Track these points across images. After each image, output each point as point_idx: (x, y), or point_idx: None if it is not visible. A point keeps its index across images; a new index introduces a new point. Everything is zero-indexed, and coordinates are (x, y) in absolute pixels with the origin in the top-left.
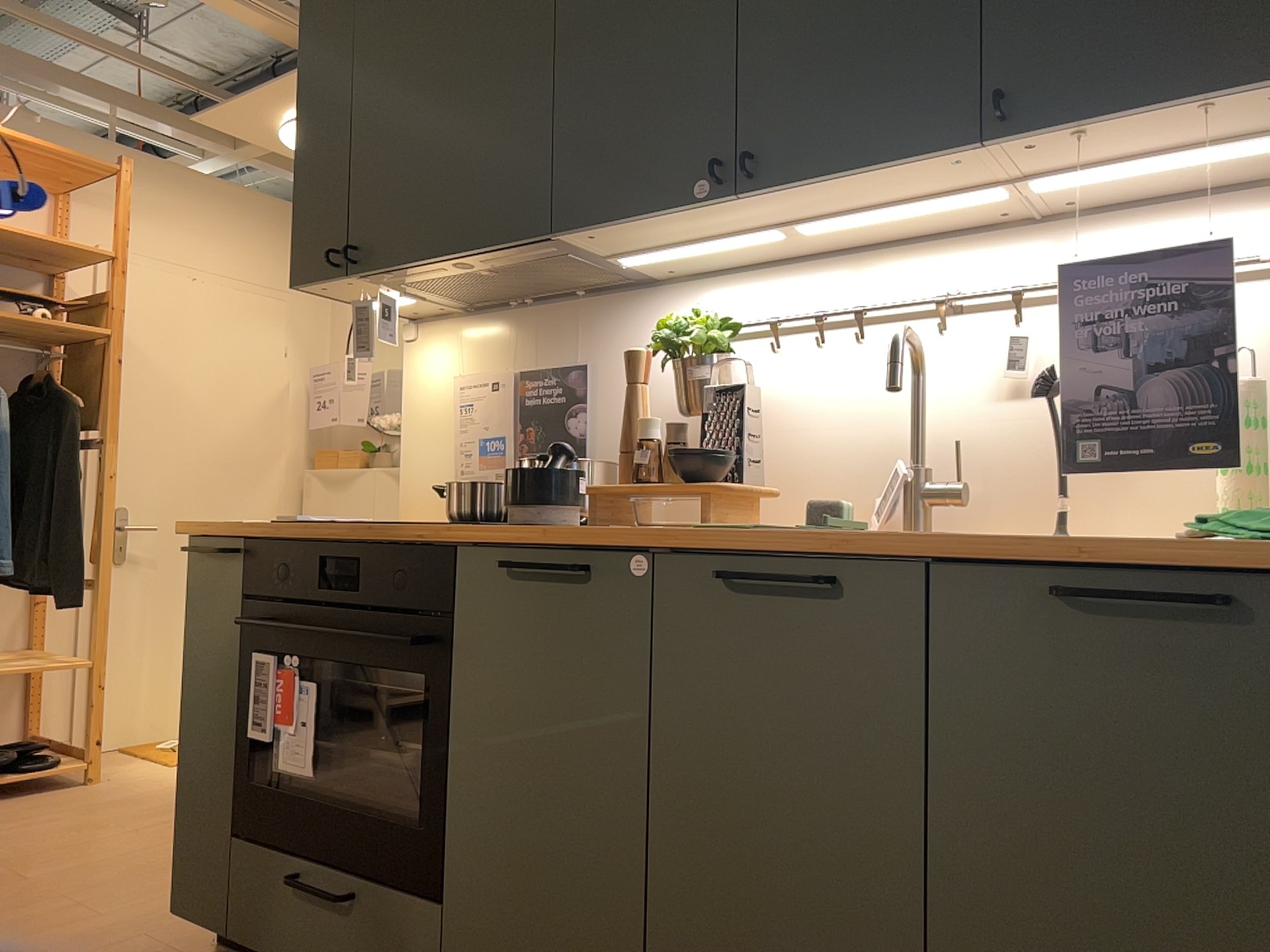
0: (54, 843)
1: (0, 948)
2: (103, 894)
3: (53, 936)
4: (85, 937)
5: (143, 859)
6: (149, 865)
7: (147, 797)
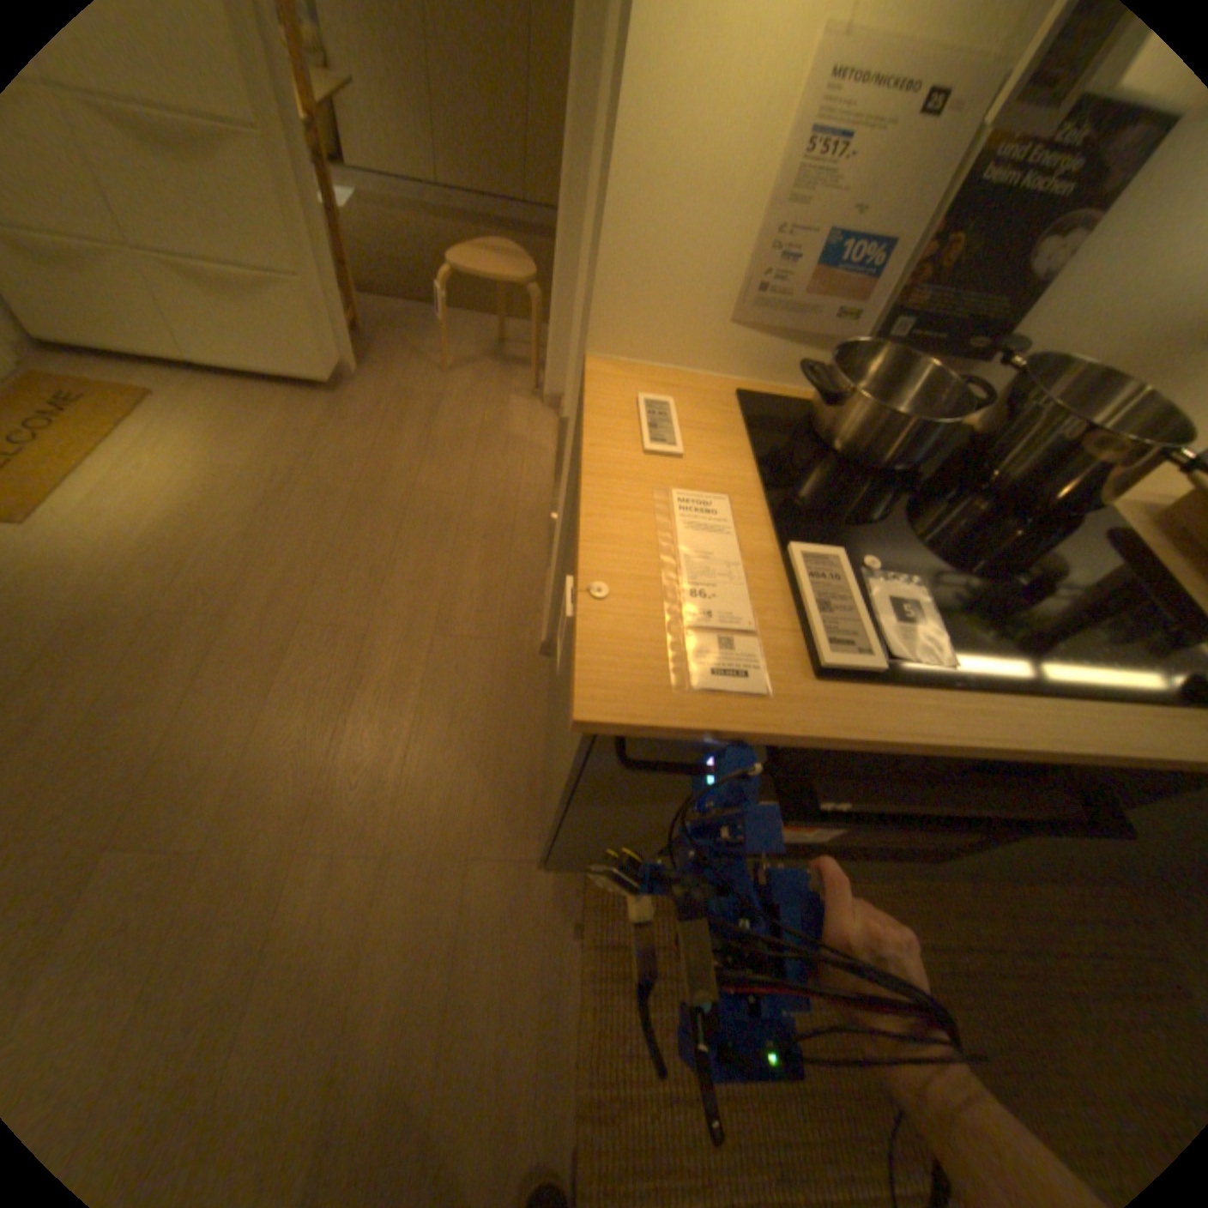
0: (119, 766)
1: (360, 974)
2: (329, 822)
3: (383, 918)
4: (416, 898)
5: (283, 740)
6: (302, 745)
7: (93, 610)
